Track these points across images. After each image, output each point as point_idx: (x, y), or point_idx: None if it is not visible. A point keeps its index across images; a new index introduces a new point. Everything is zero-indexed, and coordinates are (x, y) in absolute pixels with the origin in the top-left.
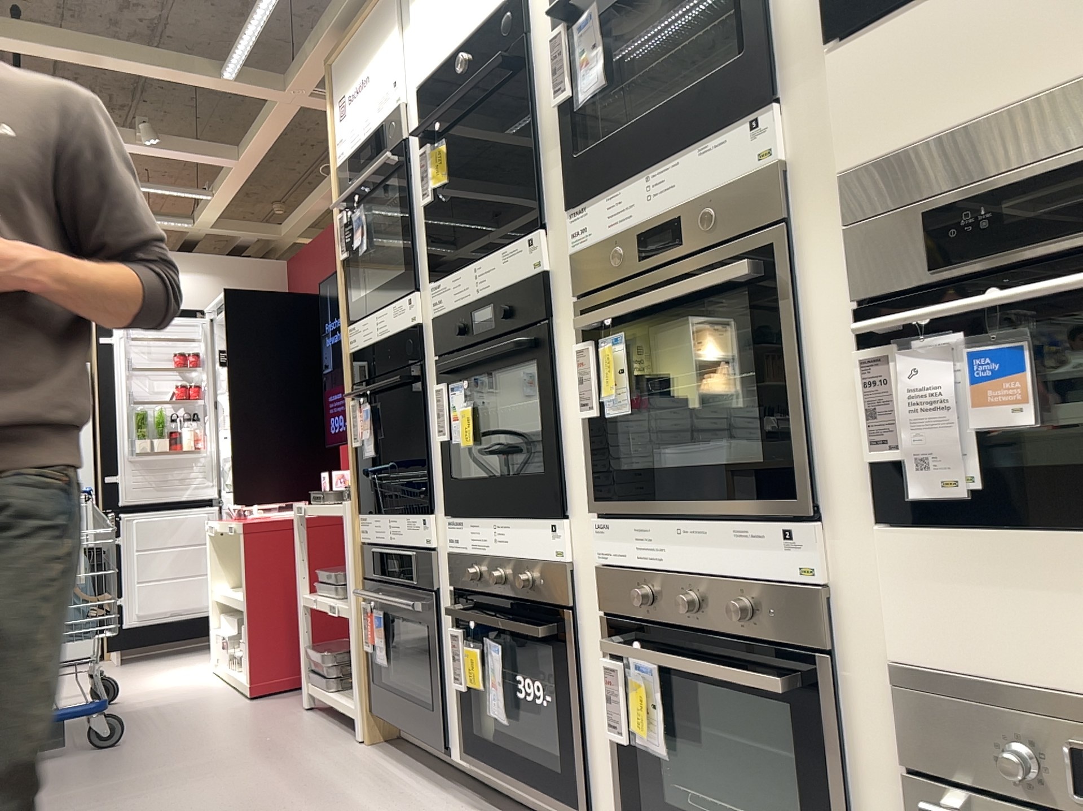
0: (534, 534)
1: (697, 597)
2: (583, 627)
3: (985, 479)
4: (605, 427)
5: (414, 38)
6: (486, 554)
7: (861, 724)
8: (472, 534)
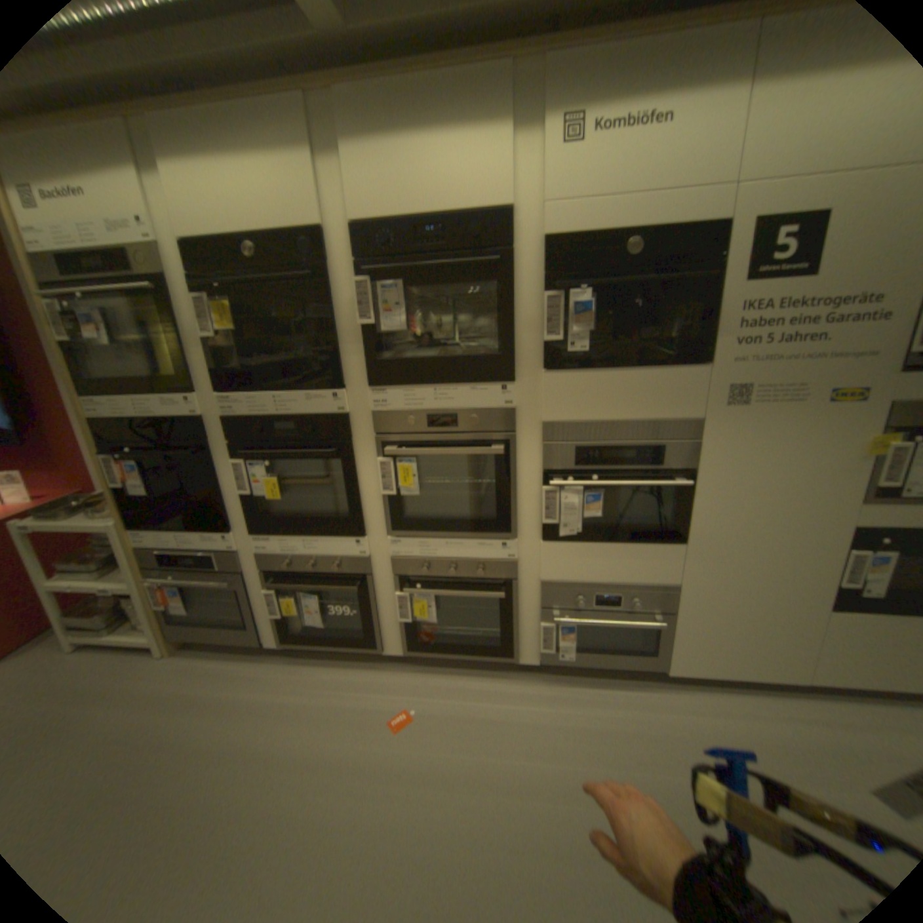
0: (340, 545)
1: (455, 568)
2: (376, 581)
3: (581, 531)
4: (399, 500)
5: (168, 192)
6: (295, 555)
7: (521, 598)
8: (280, 546)
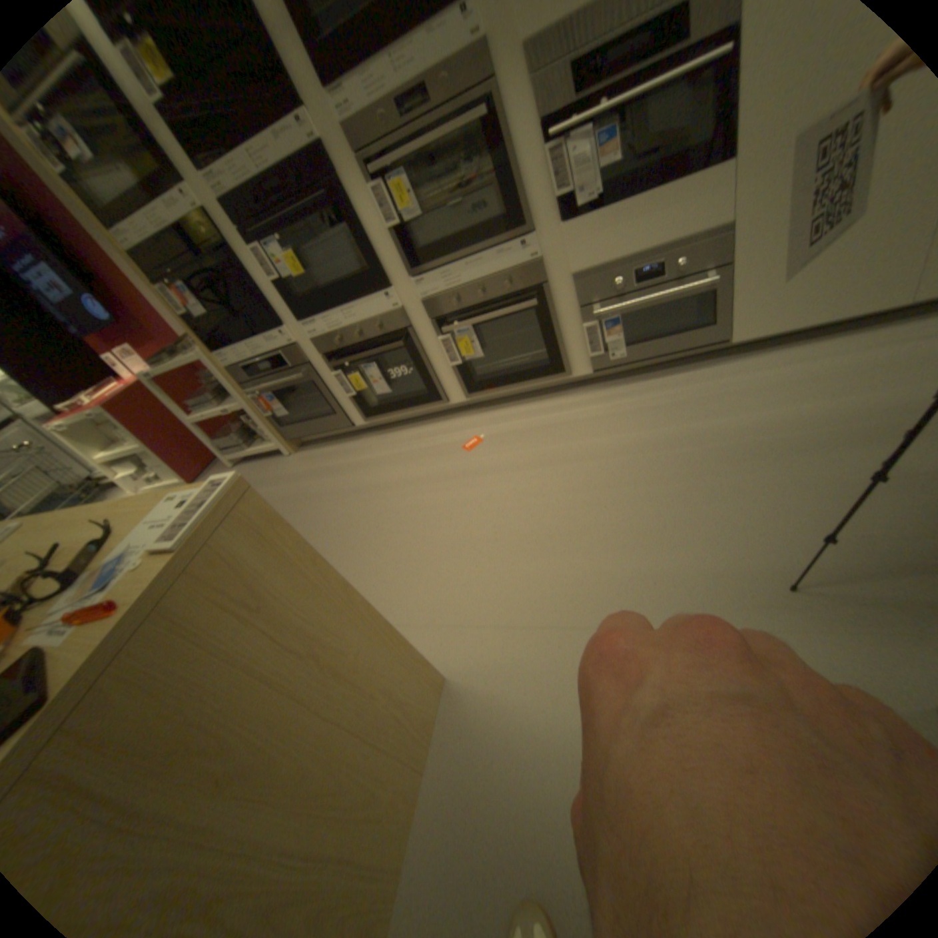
0: (373, 300)
1: (483, 285)
2: (418, 329)
3: (603, 184)
4: (404, 225)
5: None
6: (341, 325)
7: (558, 299)
8: (325, 320)
